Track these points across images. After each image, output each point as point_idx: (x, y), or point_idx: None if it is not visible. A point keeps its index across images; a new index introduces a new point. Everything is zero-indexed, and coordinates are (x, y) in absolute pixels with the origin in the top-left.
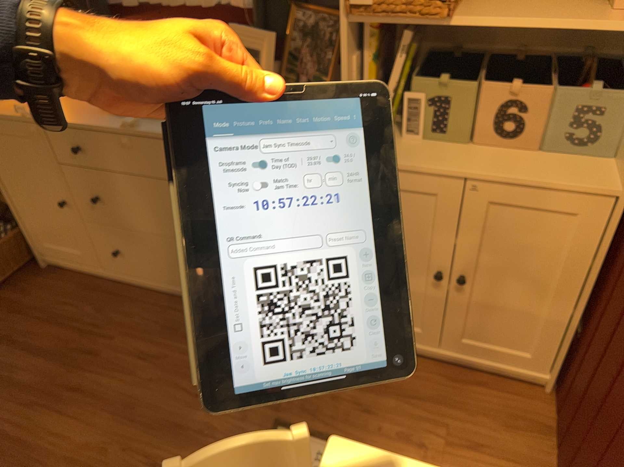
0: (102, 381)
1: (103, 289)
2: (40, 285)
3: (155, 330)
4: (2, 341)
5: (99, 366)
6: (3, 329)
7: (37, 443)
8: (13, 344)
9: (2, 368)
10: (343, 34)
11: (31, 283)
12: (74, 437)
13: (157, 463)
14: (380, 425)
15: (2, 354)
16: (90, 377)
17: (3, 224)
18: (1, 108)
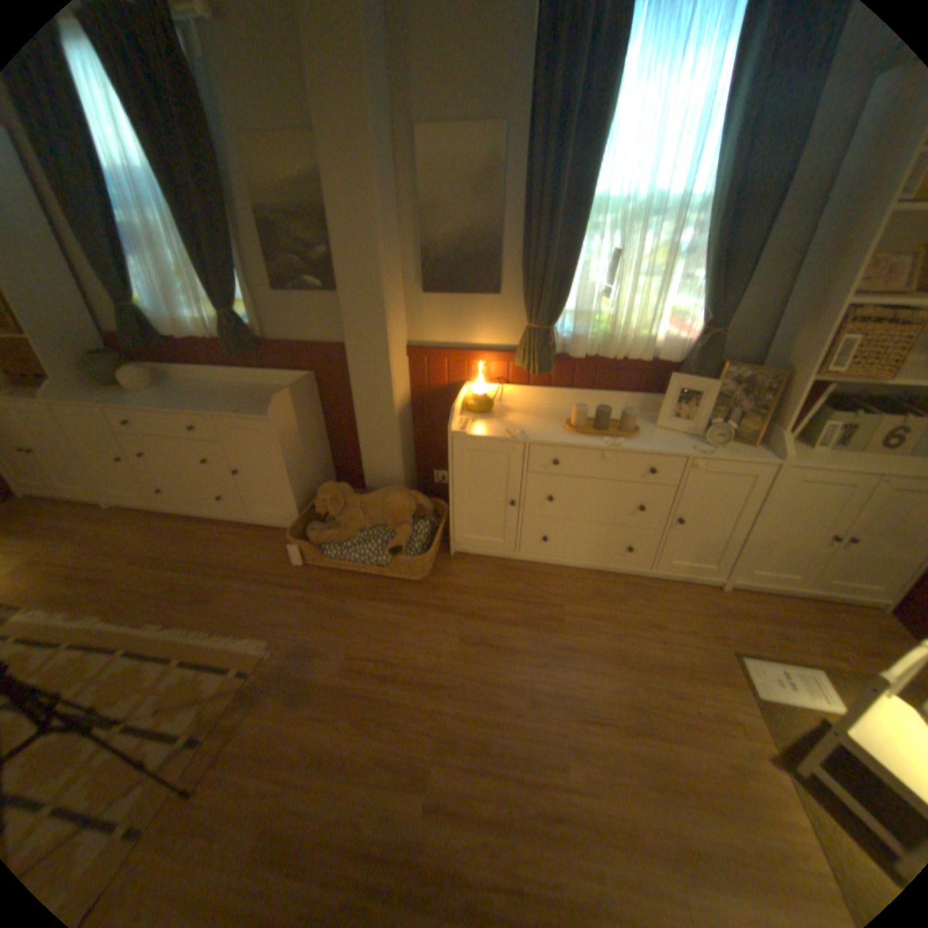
0: (582, 643)
1: (515, 569)
2: (458, 570)
3: (587, 599)
4: (470, 620)
5: (569, 632)
6: (460, 610)
7: (576, 699)
8: (480, 621)
9: (489, 642)
10: (804, 385)
11: (449, 570)
12: (601, 690)
13: (681, 701)
14: (806, 651)
15: (479, 631)
16: (570, 642)
17: (419, 522)
18: (474, 430)
